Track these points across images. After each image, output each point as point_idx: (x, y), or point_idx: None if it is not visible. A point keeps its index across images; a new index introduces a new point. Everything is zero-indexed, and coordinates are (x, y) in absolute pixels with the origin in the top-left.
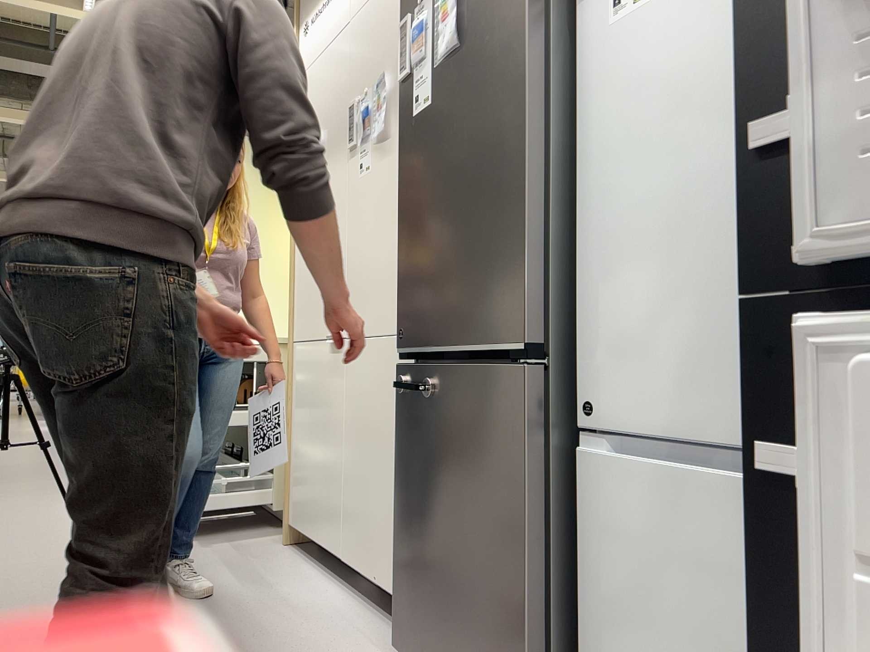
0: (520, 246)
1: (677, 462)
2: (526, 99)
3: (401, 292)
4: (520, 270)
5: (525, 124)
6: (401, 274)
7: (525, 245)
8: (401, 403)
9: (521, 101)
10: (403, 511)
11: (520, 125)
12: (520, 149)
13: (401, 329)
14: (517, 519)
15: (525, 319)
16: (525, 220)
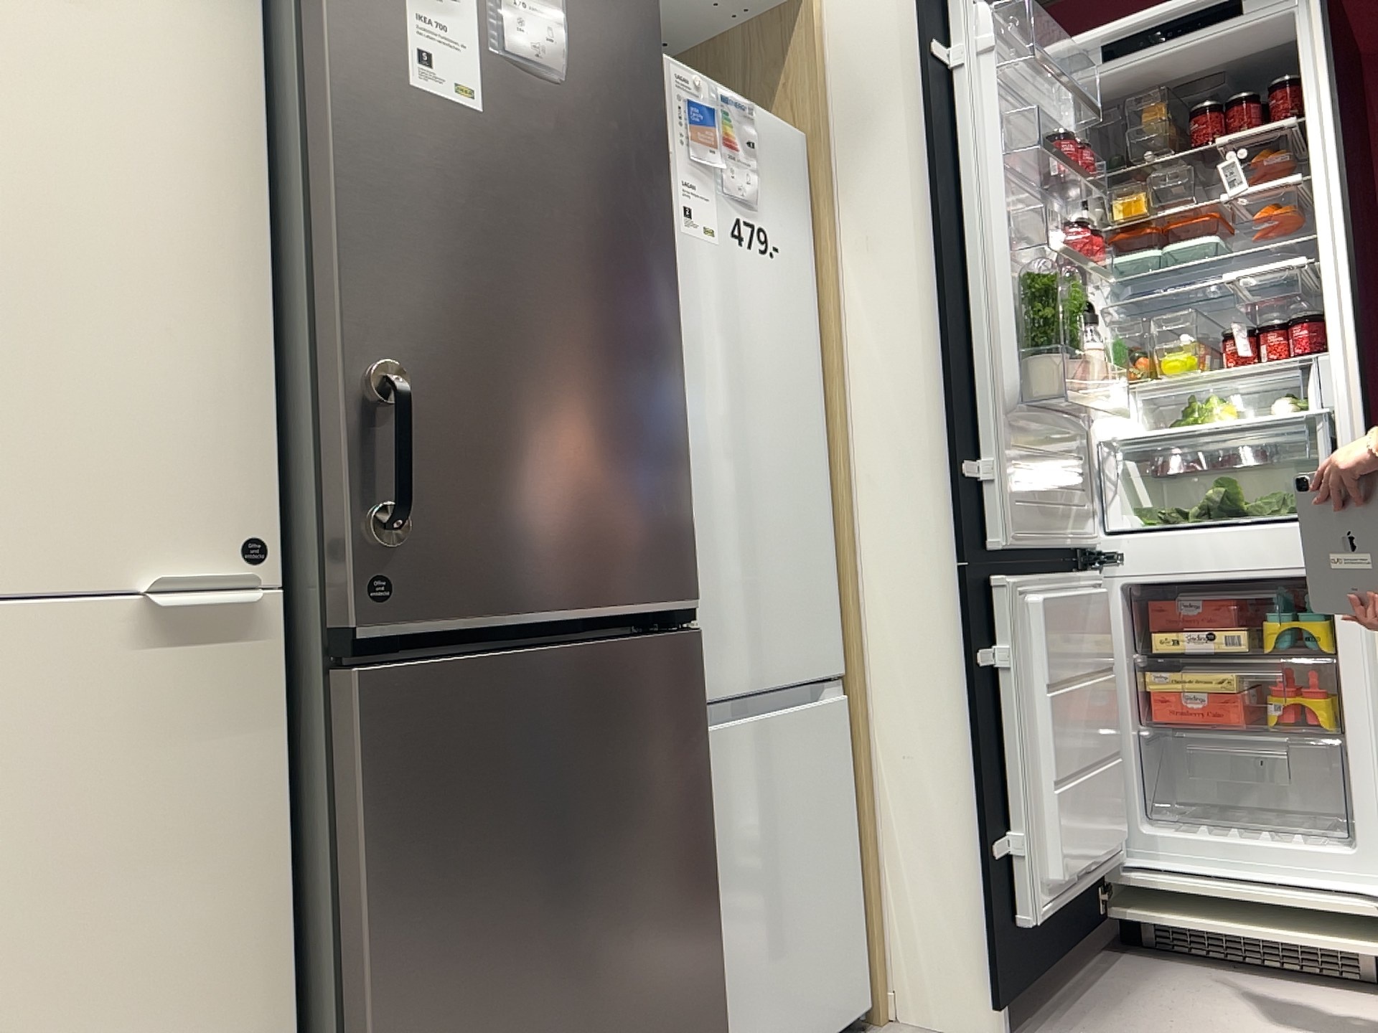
0: (679, 463)
1: (740, 714)
2: (674, 269)
3: (368, 483)
4: (681, 496)
5: (676, 301)
6: (366, 438)
7: (685, 464)
8: (380, 762)
9: (668, 266)
10: (415, 1027)
11: (670, 298)
12: (672, 331)
13: (371, 575)
14: (701, 842)
15: (691, 564)
16: (684, 431)
